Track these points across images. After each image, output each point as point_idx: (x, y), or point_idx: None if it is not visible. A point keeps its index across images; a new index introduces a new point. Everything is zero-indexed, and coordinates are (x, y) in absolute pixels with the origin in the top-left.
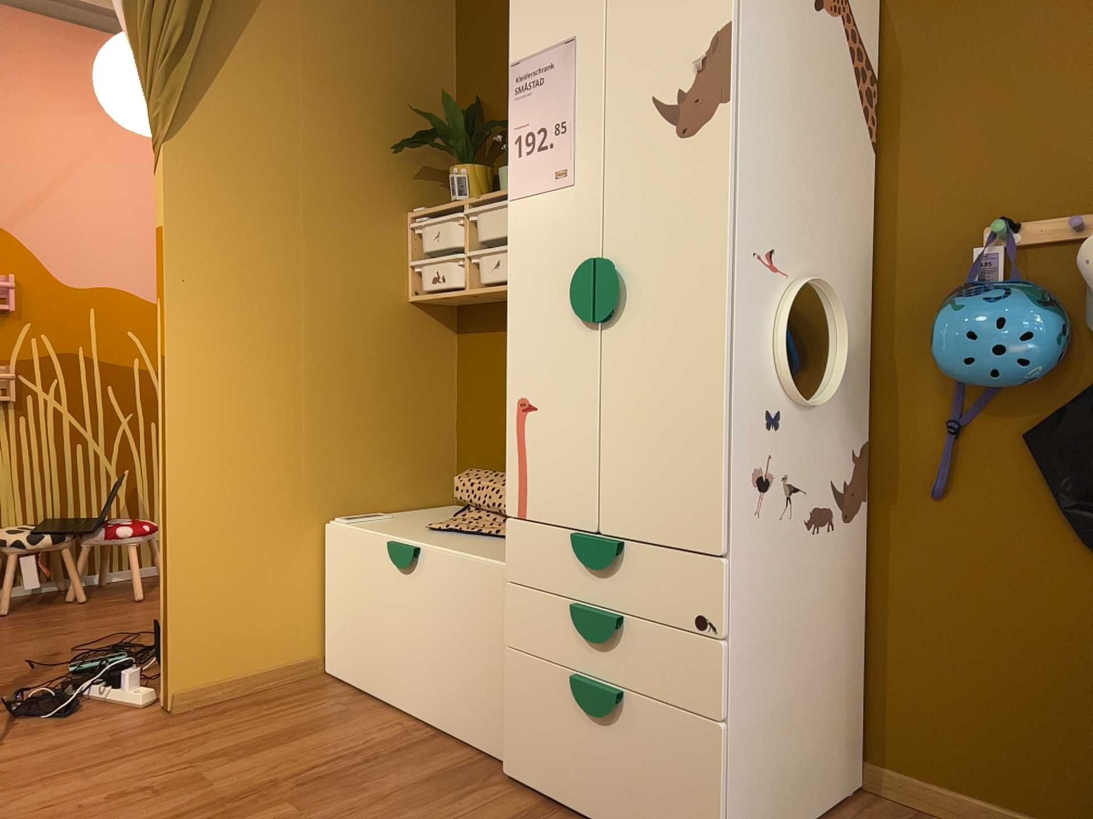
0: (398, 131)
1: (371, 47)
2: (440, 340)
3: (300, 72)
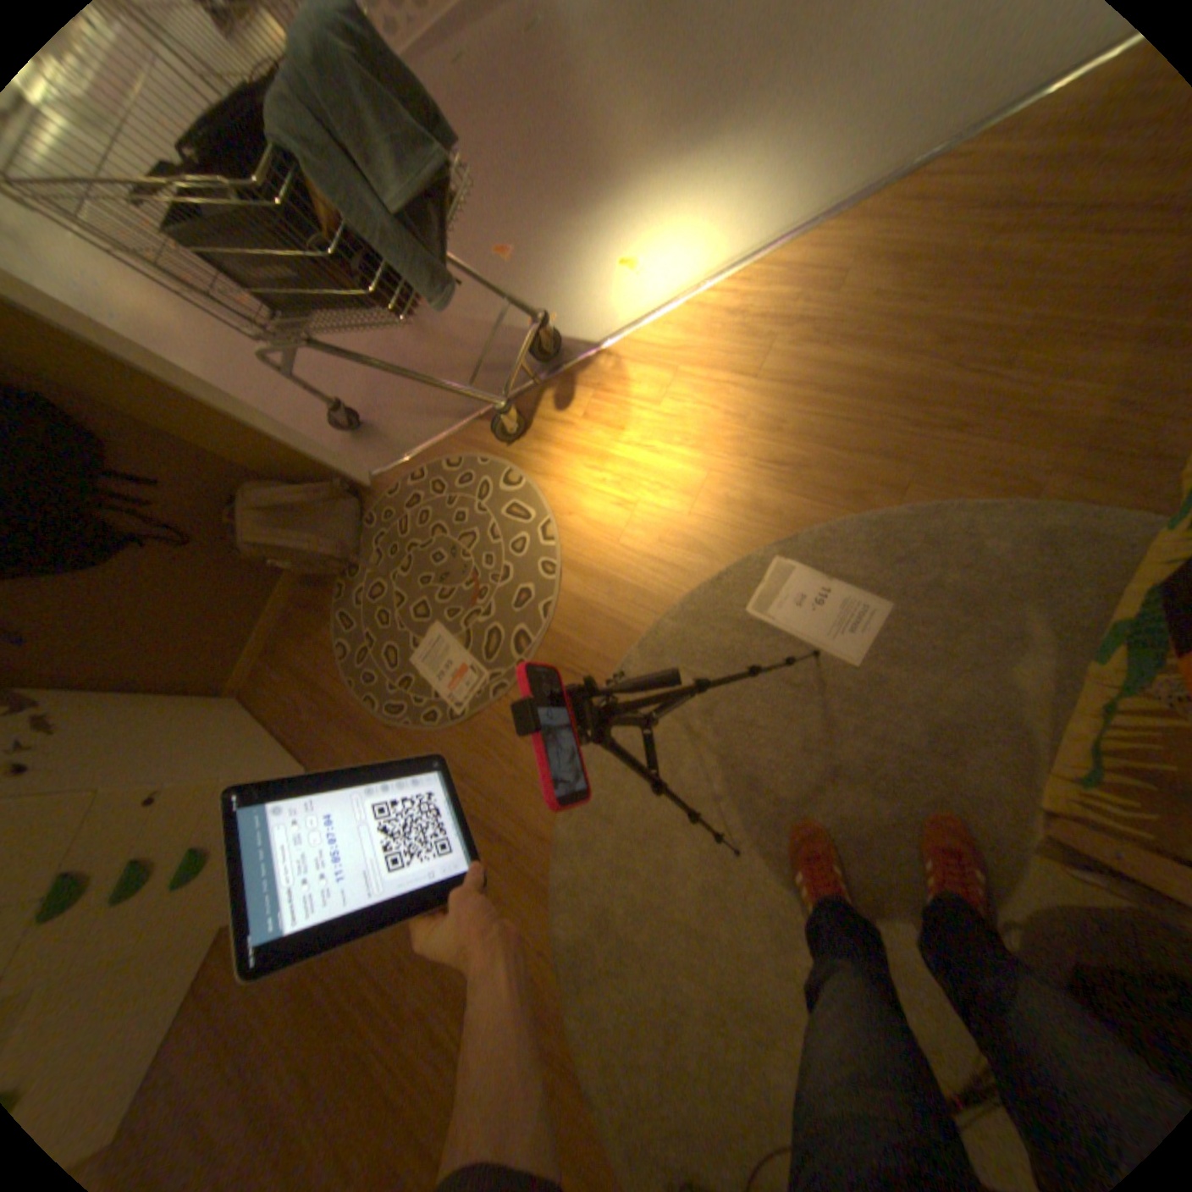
0: None
1: None
2: None
3: None
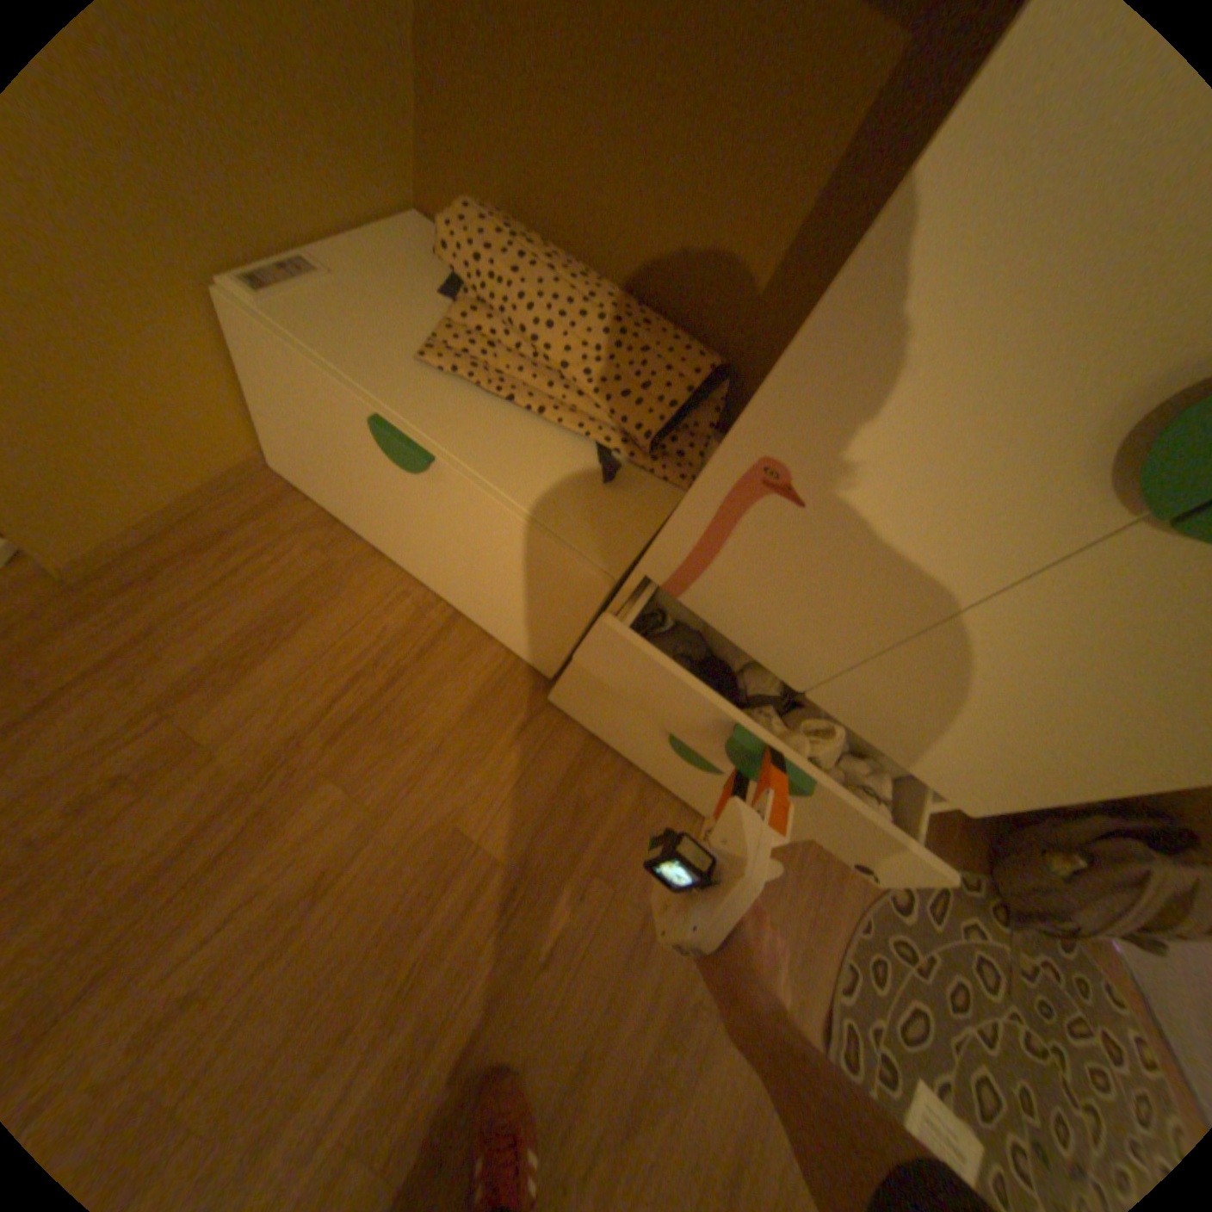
0: None
1: None
2: None
3: None
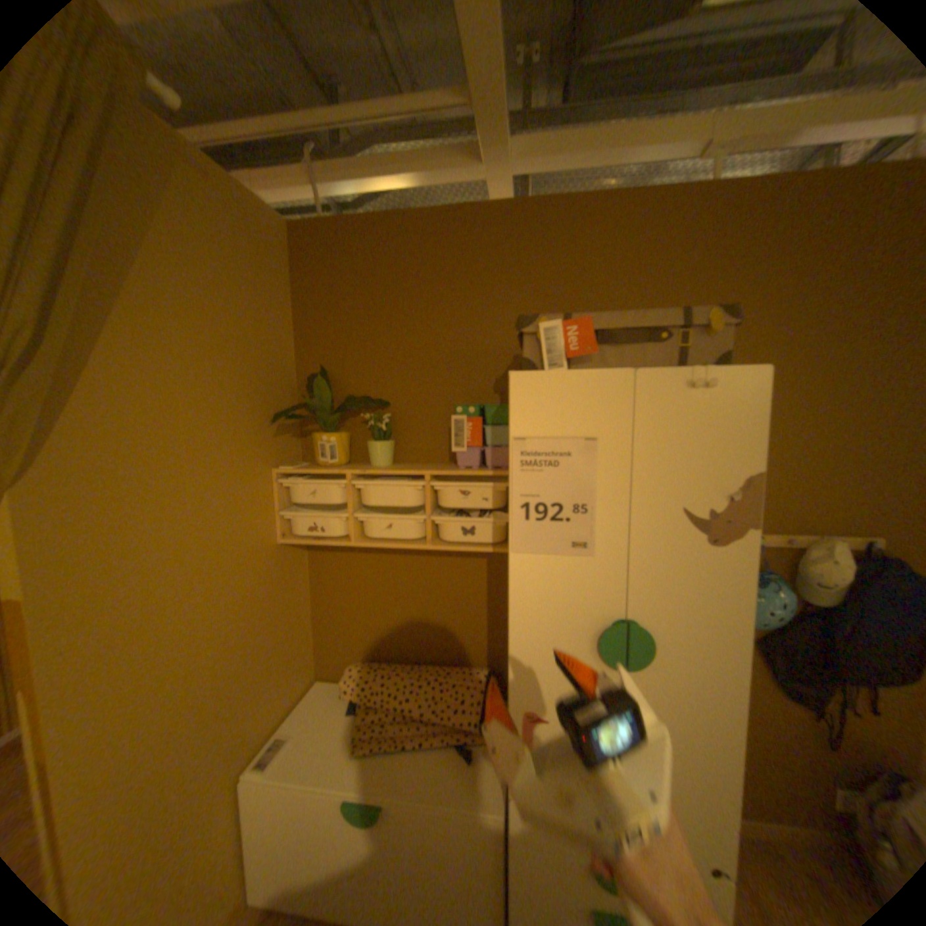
0: (260, 397)
1: (234, 321)
2: (299, 562)
3: (174, 356)
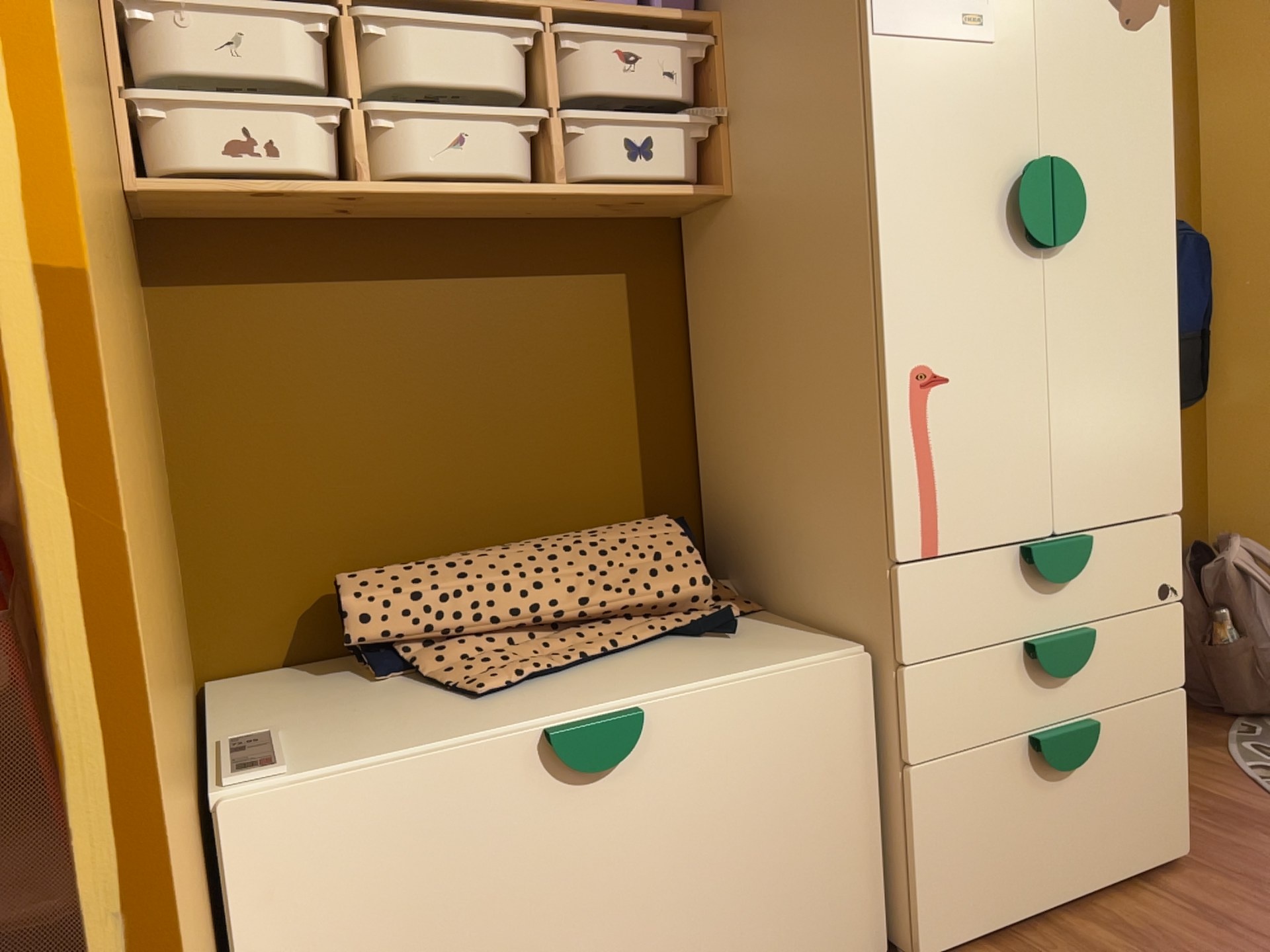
0: None
1: None
2: (144, 303)
3: None
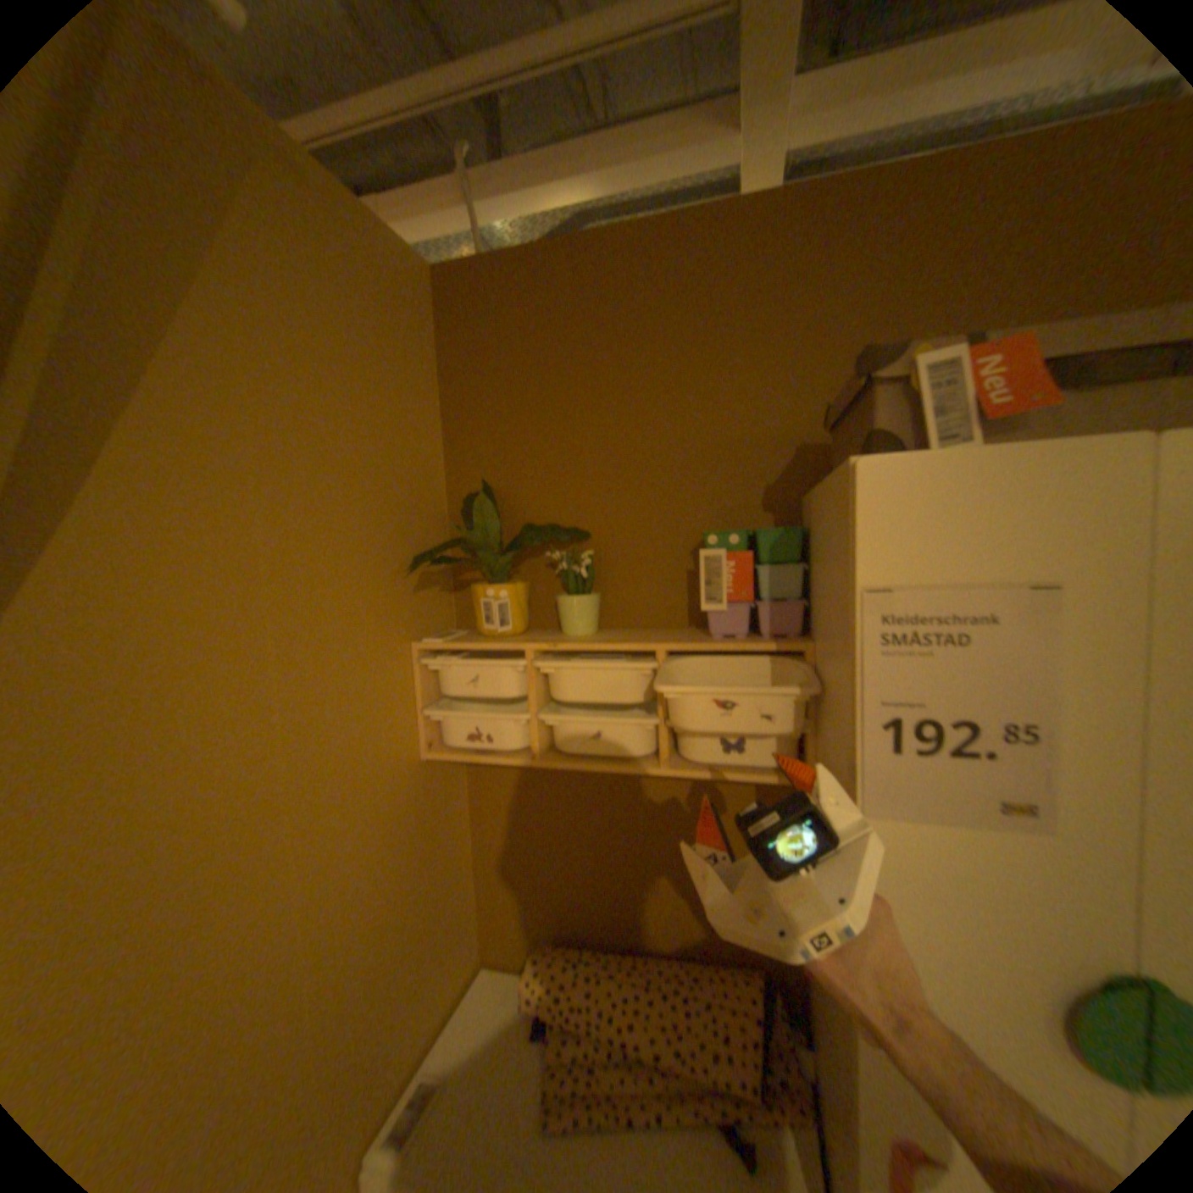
0: (393, 531)
1: (351, 412)
2: (454, 783)
3: (251, 465)
